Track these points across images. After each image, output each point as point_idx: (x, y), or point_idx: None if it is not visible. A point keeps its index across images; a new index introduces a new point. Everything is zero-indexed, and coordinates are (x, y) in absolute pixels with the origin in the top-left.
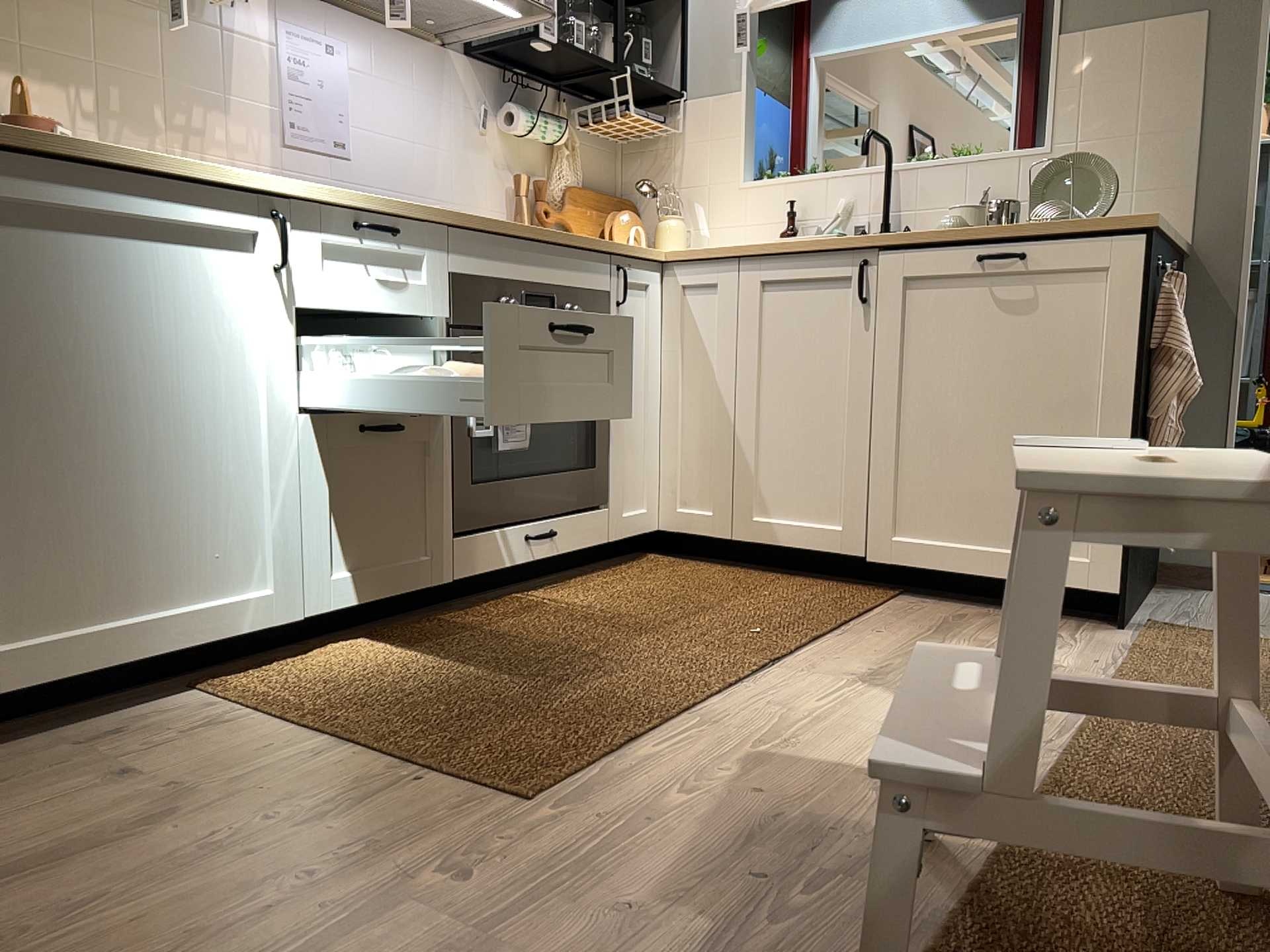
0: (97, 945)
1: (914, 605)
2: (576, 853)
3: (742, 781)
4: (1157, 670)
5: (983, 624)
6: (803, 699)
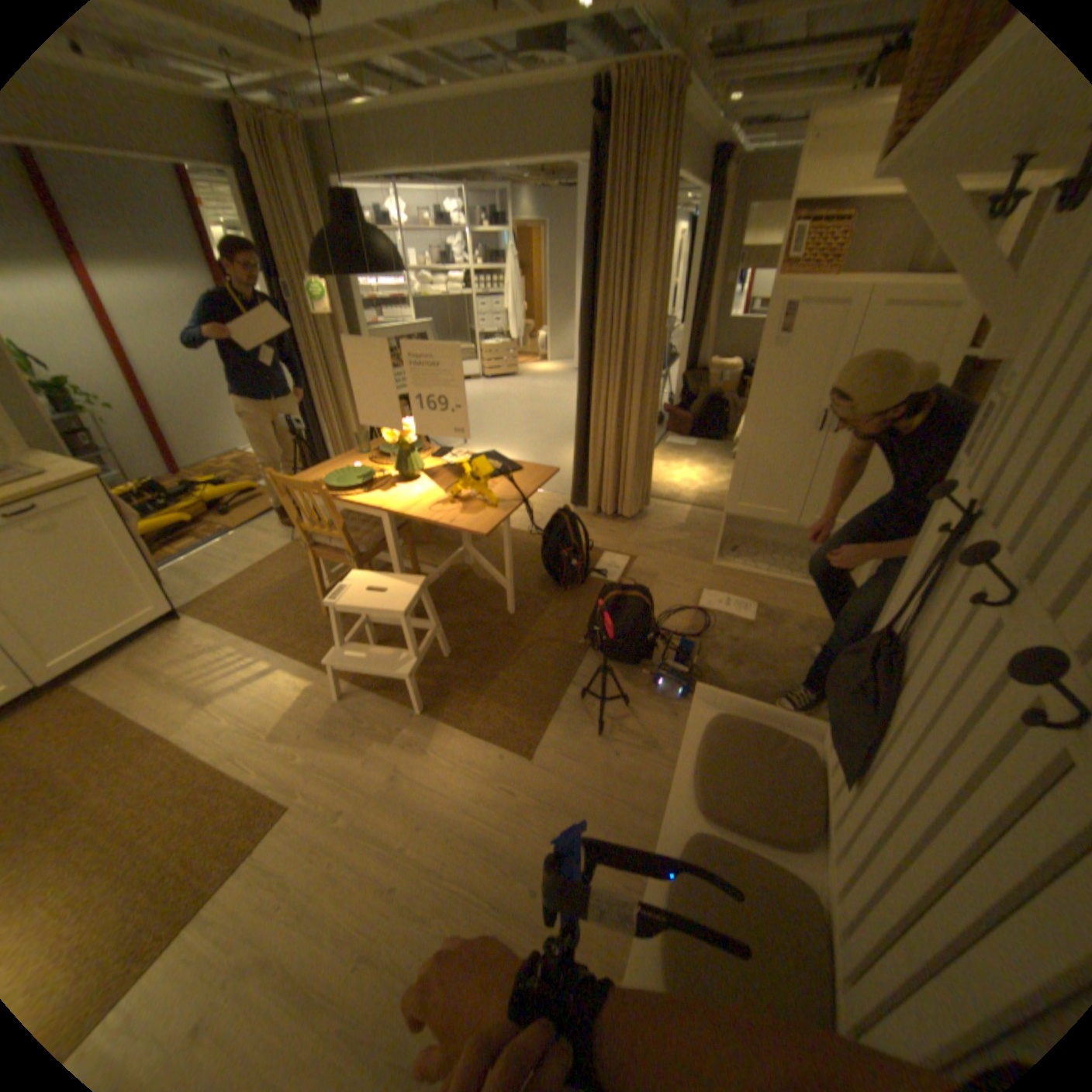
0: (357, 917)
1: (96, 679)
2: (325, 783)
3: (285, 742)
4: (233, 621)
5: (146, 658)
6: (214, 725)
